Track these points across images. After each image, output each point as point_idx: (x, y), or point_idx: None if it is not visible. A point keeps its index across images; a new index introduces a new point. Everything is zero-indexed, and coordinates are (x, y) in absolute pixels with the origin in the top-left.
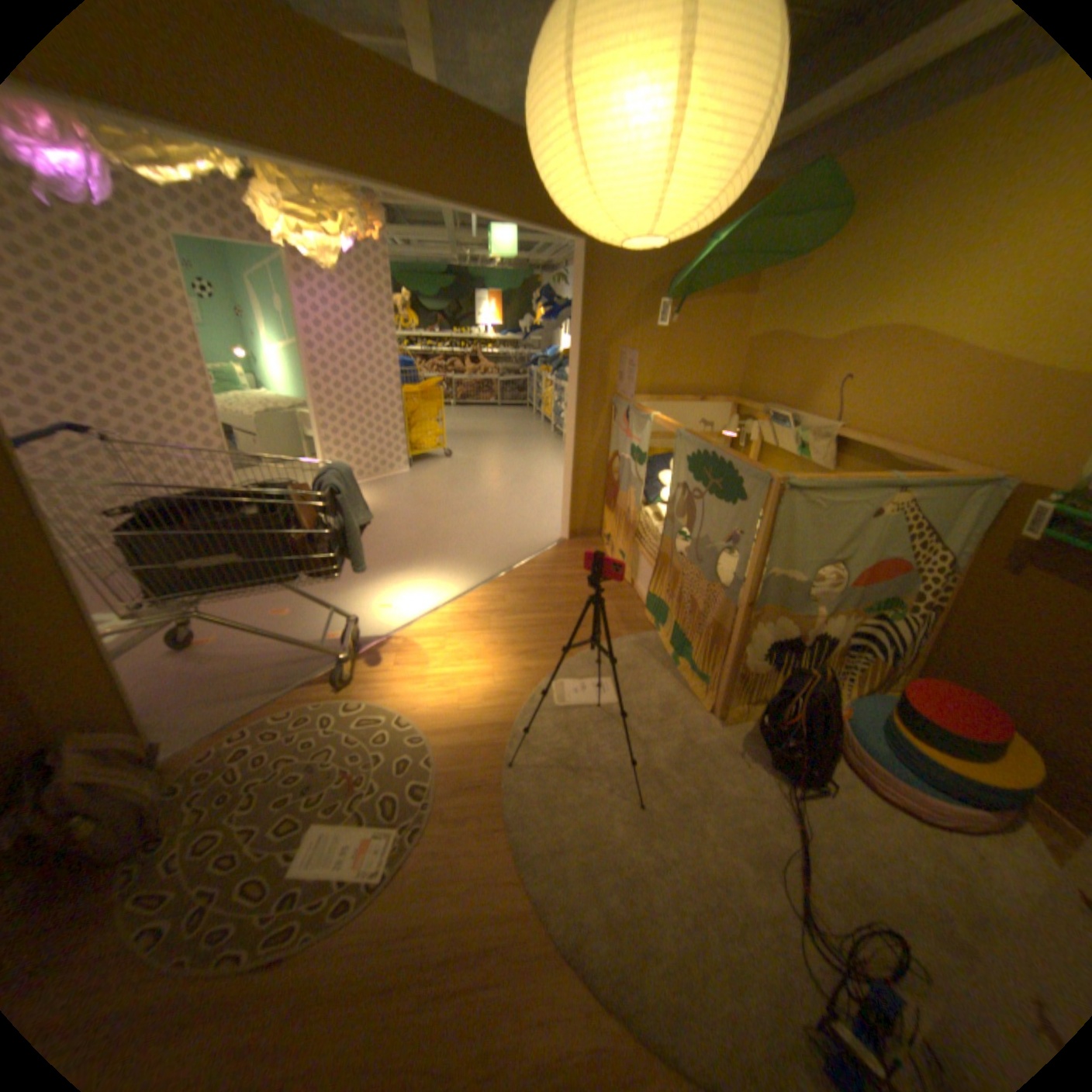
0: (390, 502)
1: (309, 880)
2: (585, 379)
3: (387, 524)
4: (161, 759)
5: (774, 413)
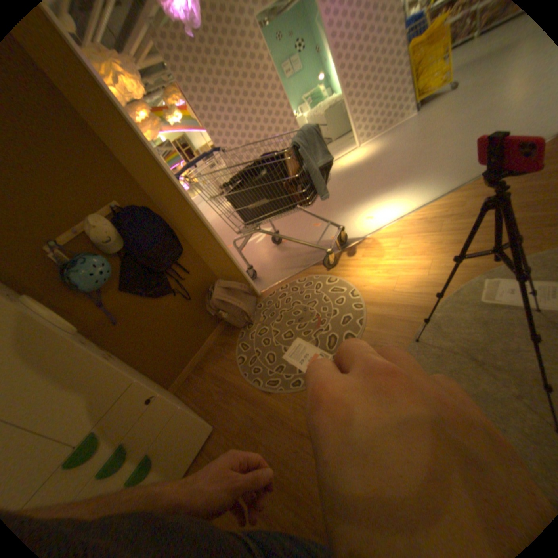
0: (395, 140)
1: (290, 361)
2: None
3: (388, 157)
4: (261, 290)
5: None
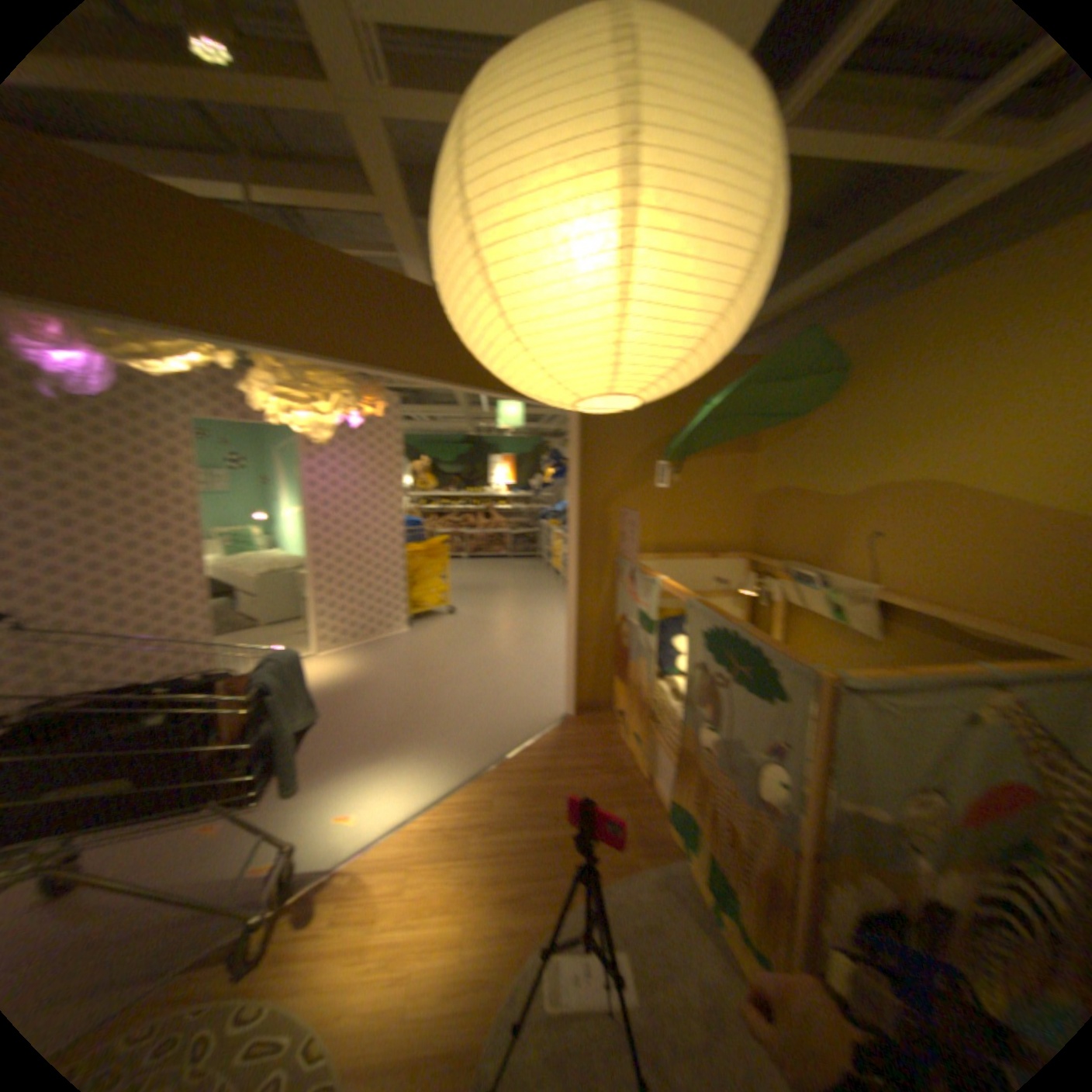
0: (376, 668)
1: None
2: (584, 537)
3: (366, 697)
4: None
5: (795, 571)
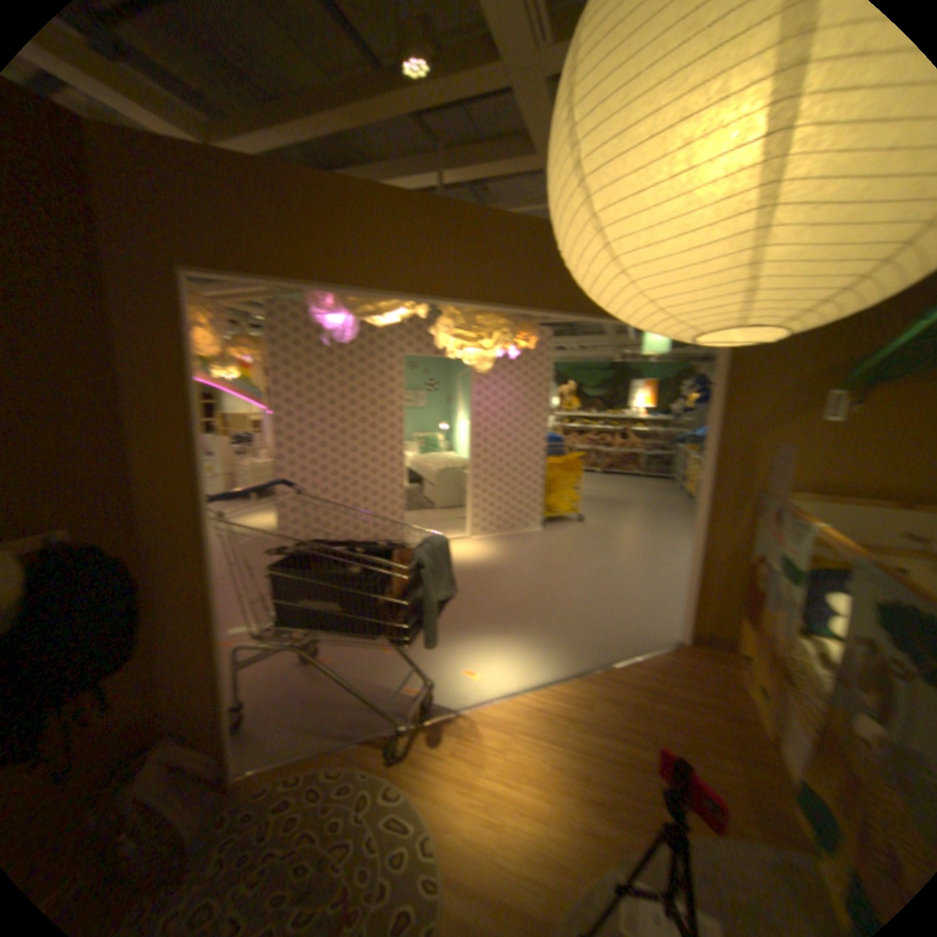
0: (512, 557)
1: None
2: (724, 468)
3: (502, 579)
4: (232, 777)
5: None
